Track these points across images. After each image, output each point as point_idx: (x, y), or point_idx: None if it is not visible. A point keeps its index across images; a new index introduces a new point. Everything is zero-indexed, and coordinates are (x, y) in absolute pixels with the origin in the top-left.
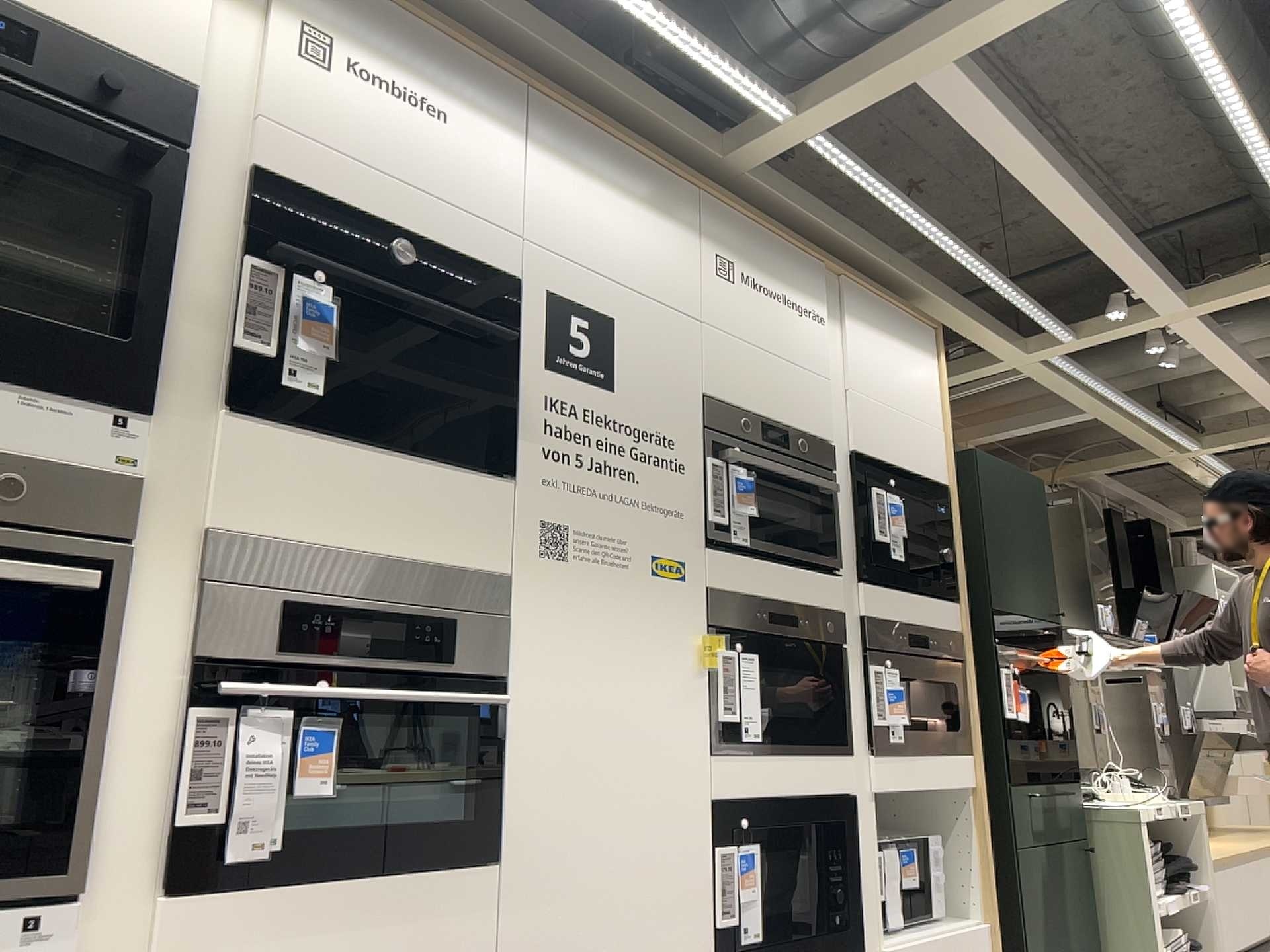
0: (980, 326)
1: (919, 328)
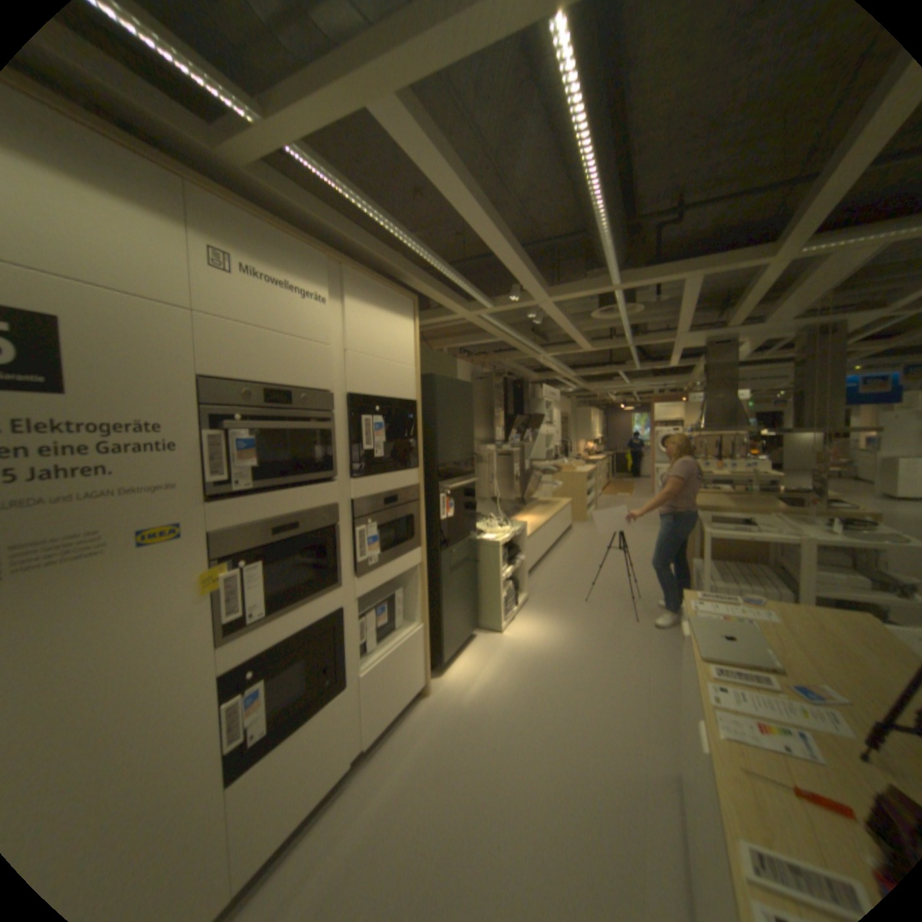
0: (444, 297)
1: (403, 302)
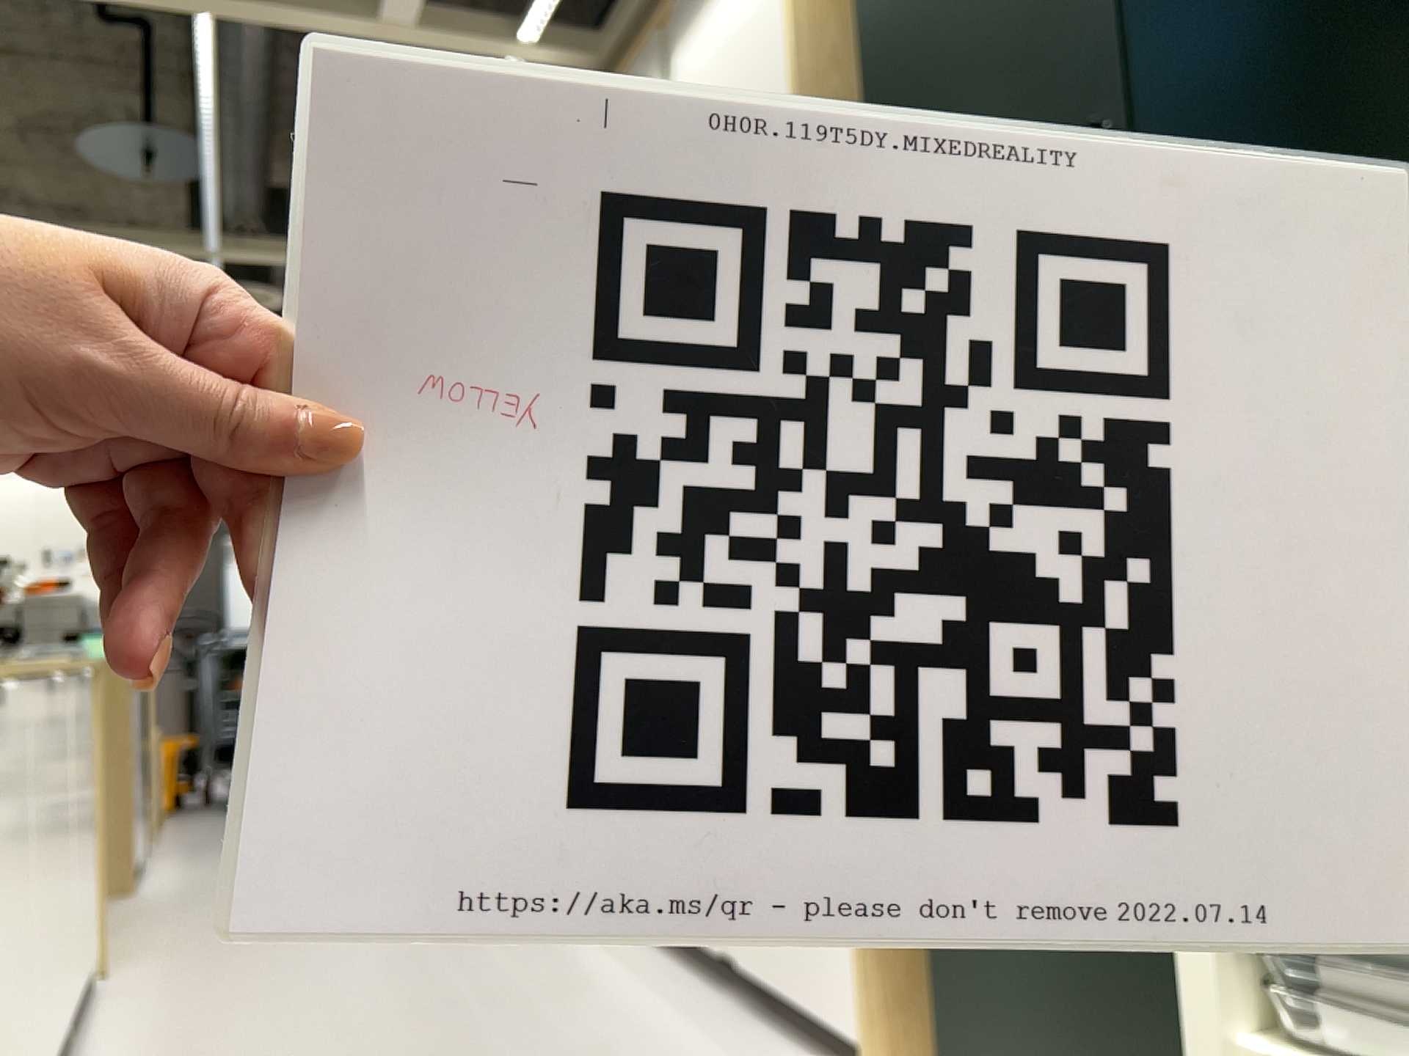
0: None
1: None
